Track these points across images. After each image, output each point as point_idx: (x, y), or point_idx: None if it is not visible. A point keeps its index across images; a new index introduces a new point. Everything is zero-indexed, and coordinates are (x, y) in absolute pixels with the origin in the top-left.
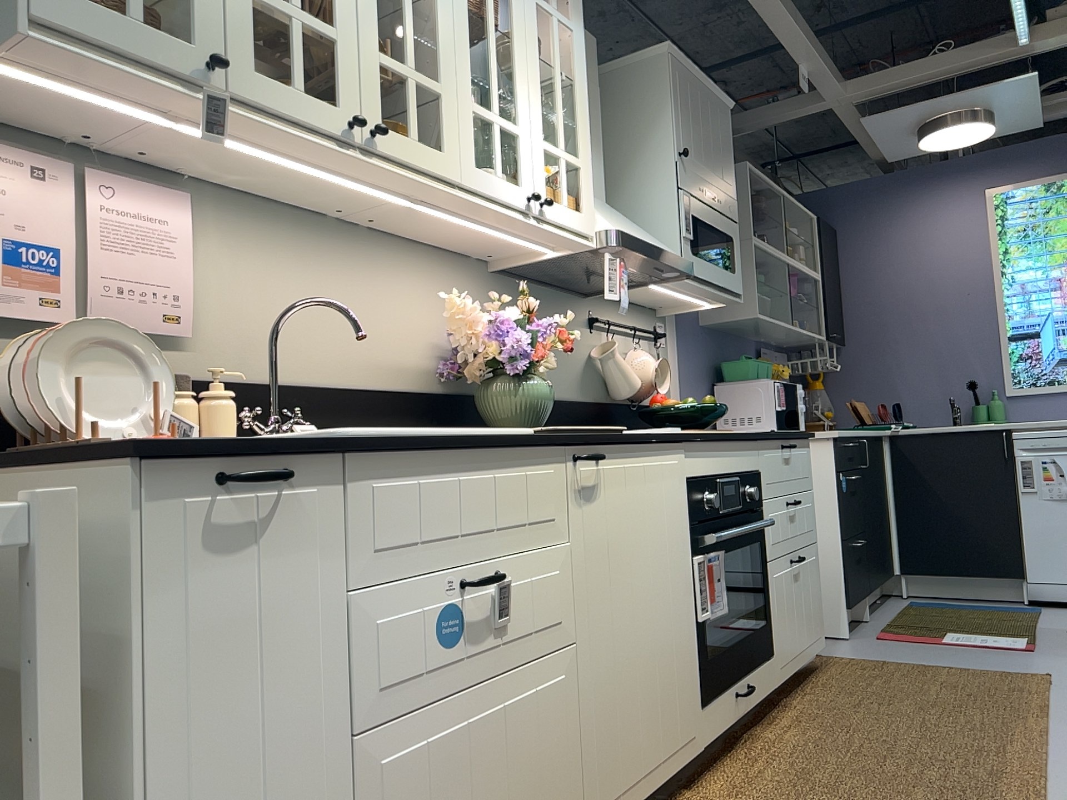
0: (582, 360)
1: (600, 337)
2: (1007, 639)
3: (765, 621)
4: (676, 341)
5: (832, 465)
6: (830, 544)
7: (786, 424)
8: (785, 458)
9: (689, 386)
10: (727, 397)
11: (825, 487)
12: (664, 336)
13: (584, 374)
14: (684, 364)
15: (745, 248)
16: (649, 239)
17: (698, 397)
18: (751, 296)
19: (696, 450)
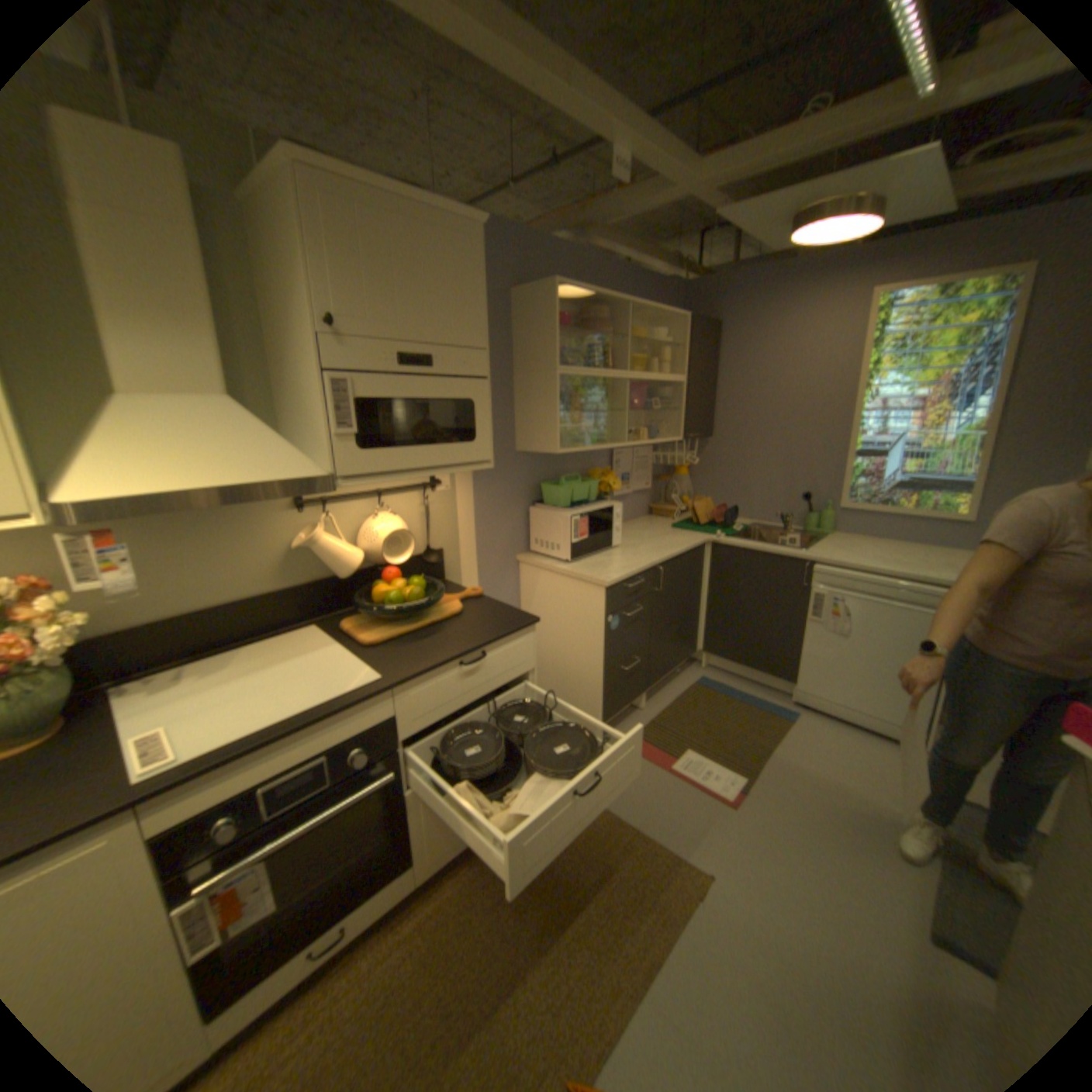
0: (277, 548)
1: (313, 514)
2: (727, 781)
3: (392, 850)
4: (466, 479)
5: (601, 608)
6: (594, 670)
7: (584, 551)
8: (461, 674)
9: (485, 517)
10: (536, 518)
11: (594, 625)
12: (436, 484)
13: (279, 561)
14: (479, 498)
15: (549, 378)
16: (216, 467)
17: (502, 523)
18: (559, 426)
19: (175, 795)
